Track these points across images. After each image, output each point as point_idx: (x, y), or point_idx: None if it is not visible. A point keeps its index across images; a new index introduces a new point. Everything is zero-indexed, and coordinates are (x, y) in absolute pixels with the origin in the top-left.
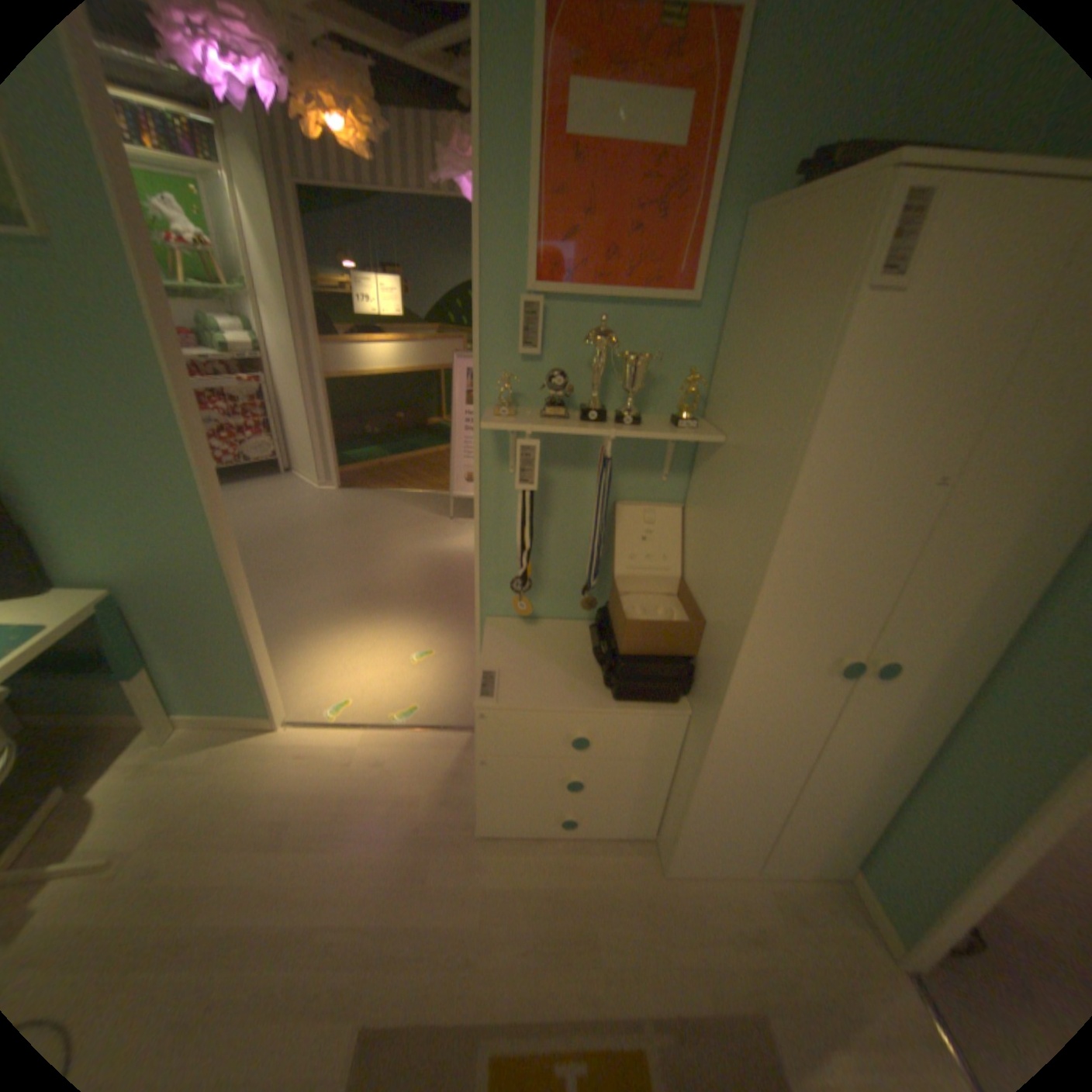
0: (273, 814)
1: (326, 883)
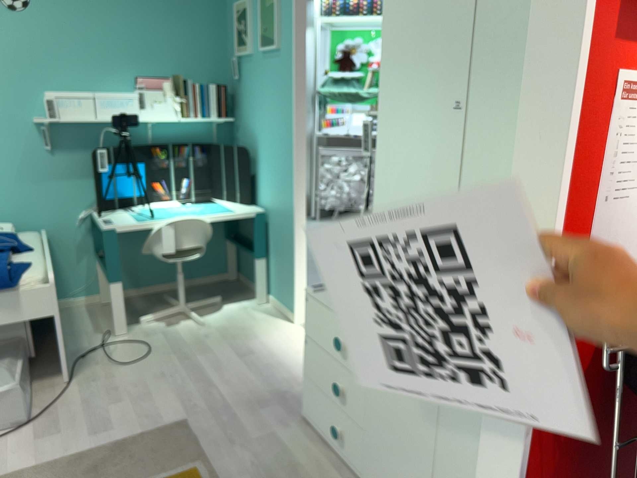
0: (255, 347)
1: (237, 378)
